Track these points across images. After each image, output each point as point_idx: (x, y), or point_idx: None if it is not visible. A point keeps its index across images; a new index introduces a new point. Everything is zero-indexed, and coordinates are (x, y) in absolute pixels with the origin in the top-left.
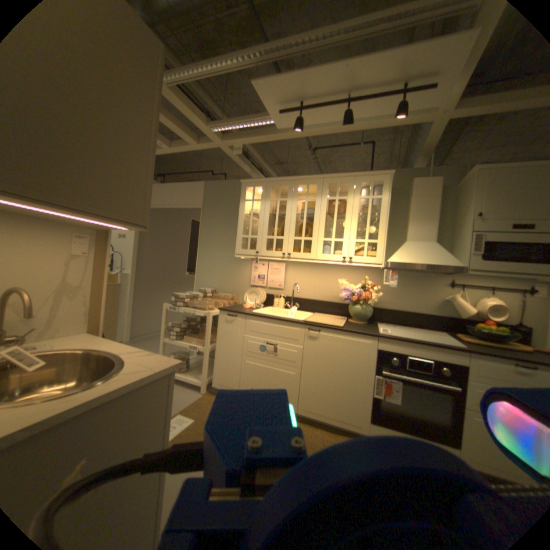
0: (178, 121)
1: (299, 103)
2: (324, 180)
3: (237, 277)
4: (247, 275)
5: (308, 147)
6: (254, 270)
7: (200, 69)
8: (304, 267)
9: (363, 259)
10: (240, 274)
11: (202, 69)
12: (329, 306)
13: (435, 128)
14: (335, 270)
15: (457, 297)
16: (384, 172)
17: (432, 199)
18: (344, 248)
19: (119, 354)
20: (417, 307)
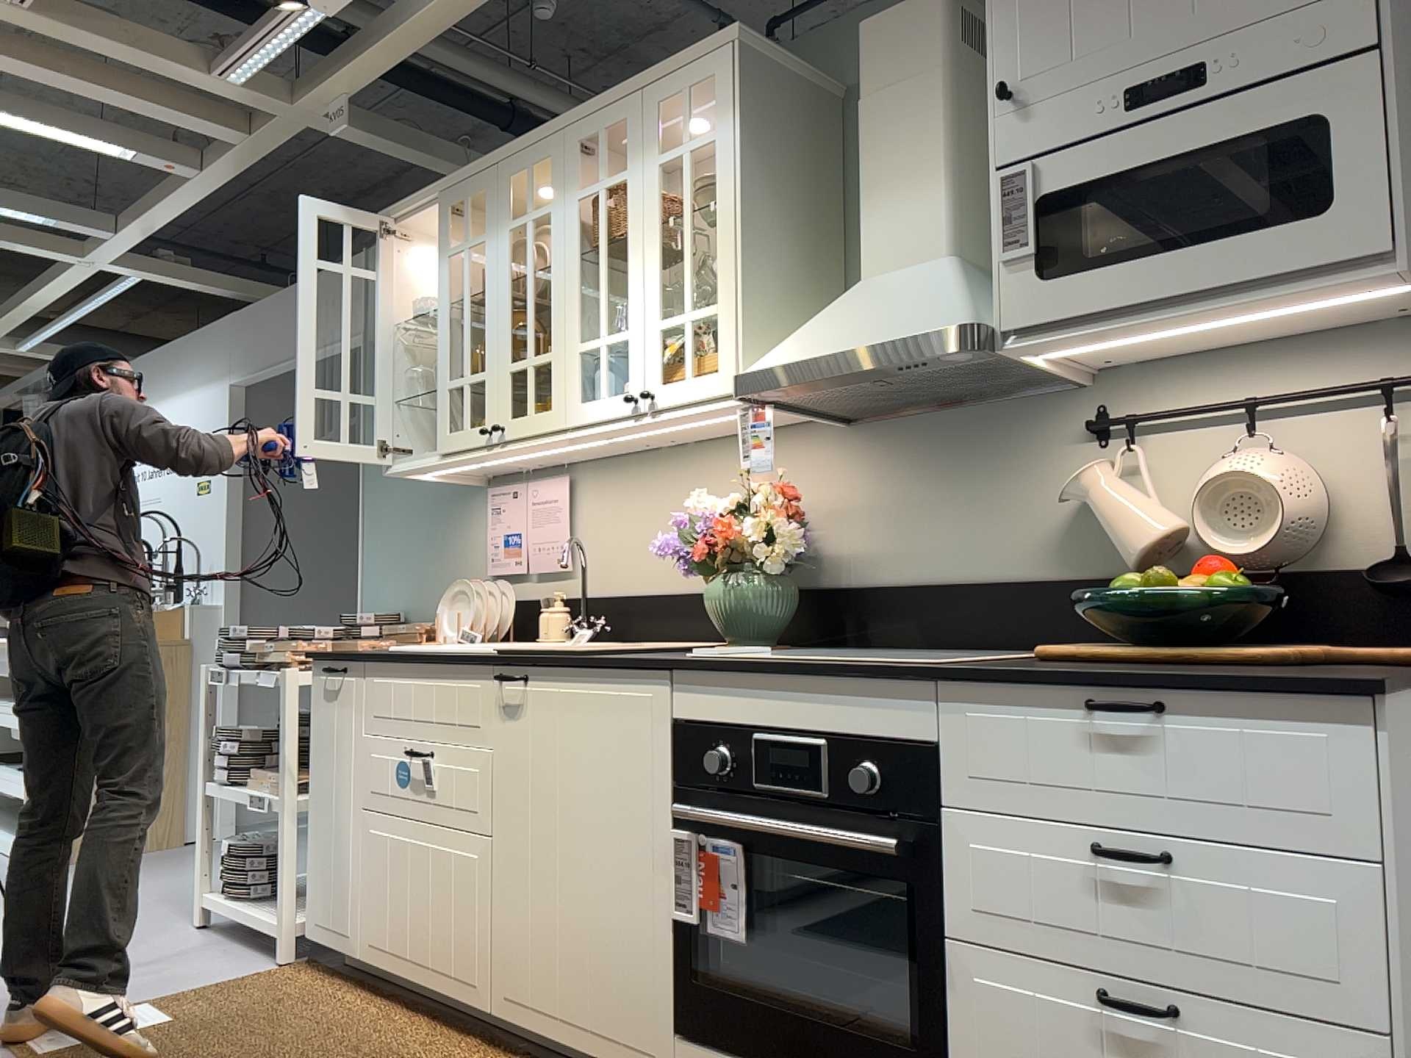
0: (161, 88)
1: None
2: (567, 137)
3: (456, 559)
4: (479, 542)
5: None
6: (491, 519)
7: None
8: (624, 477)
9: (684, 390)
10: (462, 544)
11: None
12: (700, 610)
13: None
14: (711, 464)
15: (1088, 477)
16: (711, 47)
17: (917, 88)
18: (633, 361)
19: None
20: (983, 558)
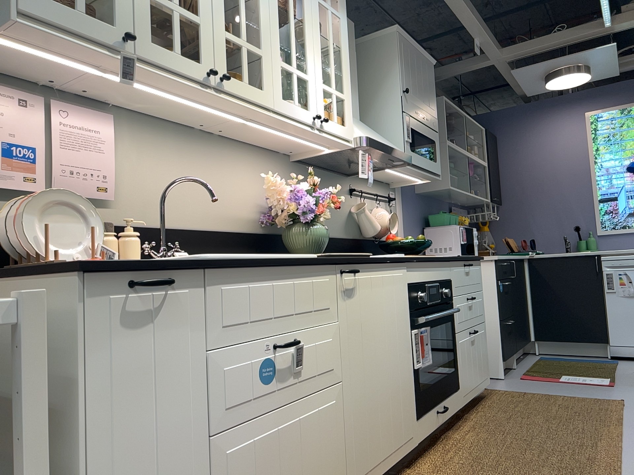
0: None
1: None
2: None
3: None
4: None
5: None
6: None
7: None
8: (165, 138)
9: (335, 128)
10: None
11: None
12: (230, 242)
13: None
14: (230, 154)
15: (368, 207)
16: None
17: (352, 54)
18: (312, 96)
19: None
20: (331, 228)
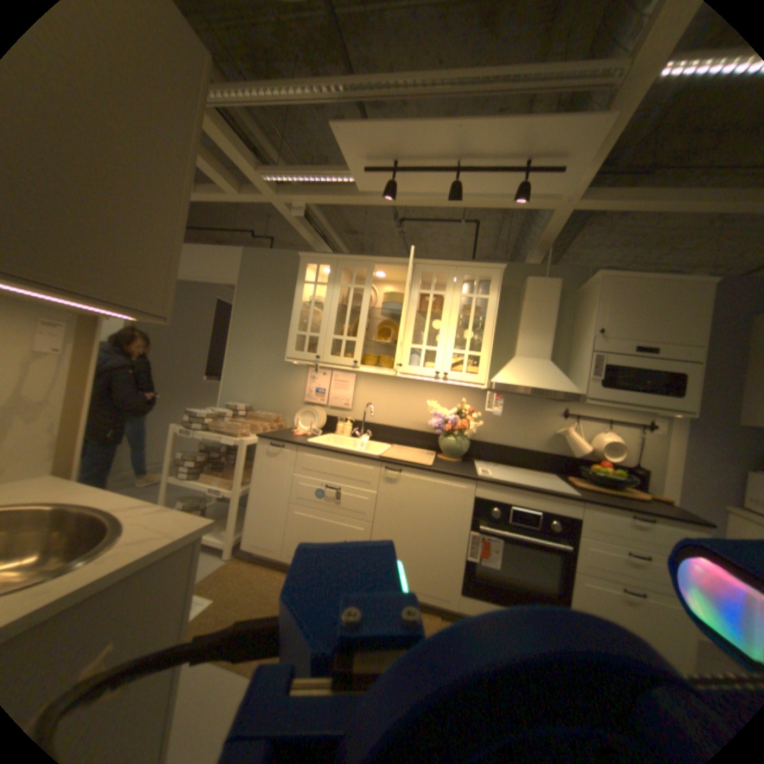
0: (211, 156)
1: (392, 163)
2: (416, 267)
3: (284, 390)
4: (299, 387)
5: (393, 217)
6: (310, 381)
7: (255, 91)
8: (381, 382)
9: (460, 377)
10: (288, 385)
11: (257, 92)
12: (411, 435)
13: (556, 218)
14: (423, 388)
15: (569, 431)
16: (492, 266)
17: (547, 306)
18: (437, 360)
19: (109, 512)
20: (522, 442)
